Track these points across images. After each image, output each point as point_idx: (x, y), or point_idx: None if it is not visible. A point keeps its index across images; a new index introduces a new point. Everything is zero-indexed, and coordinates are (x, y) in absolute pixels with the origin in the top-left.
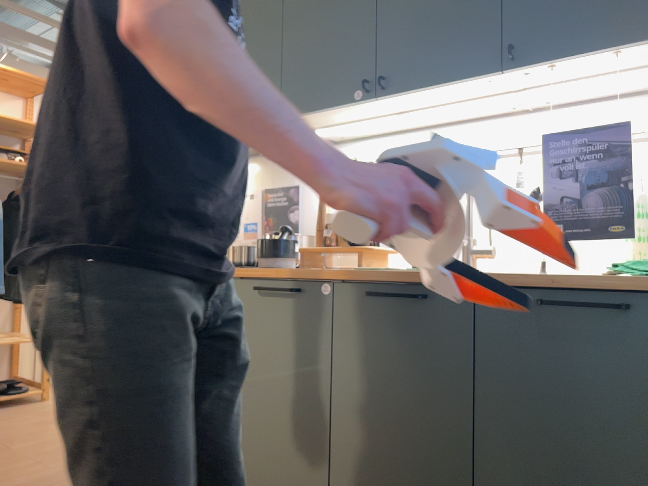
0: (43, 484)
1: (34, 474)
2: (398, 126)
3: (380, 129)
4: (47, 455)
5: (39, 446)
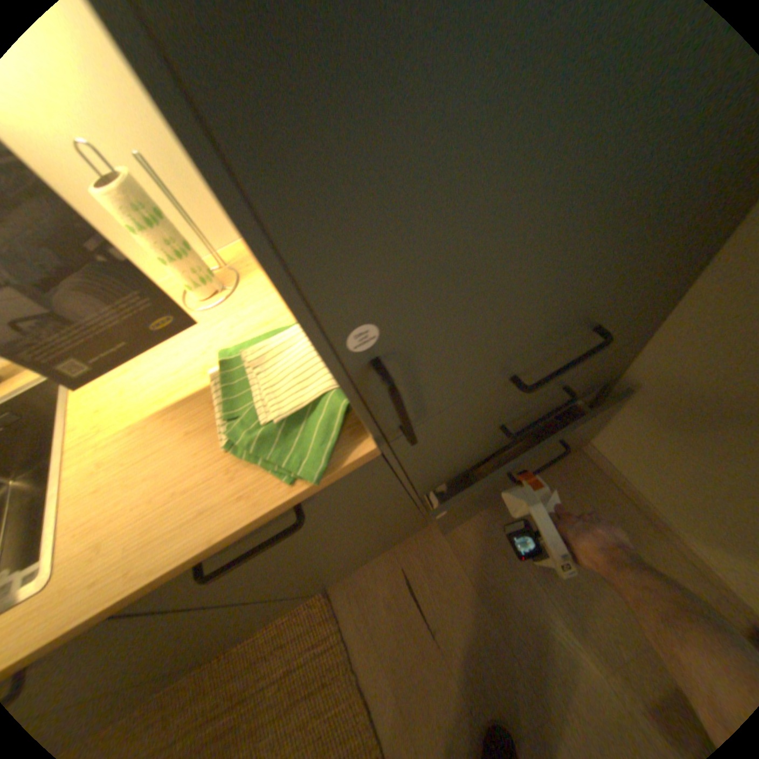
0: None
1: None
2: None
3: None
4: None
5: None
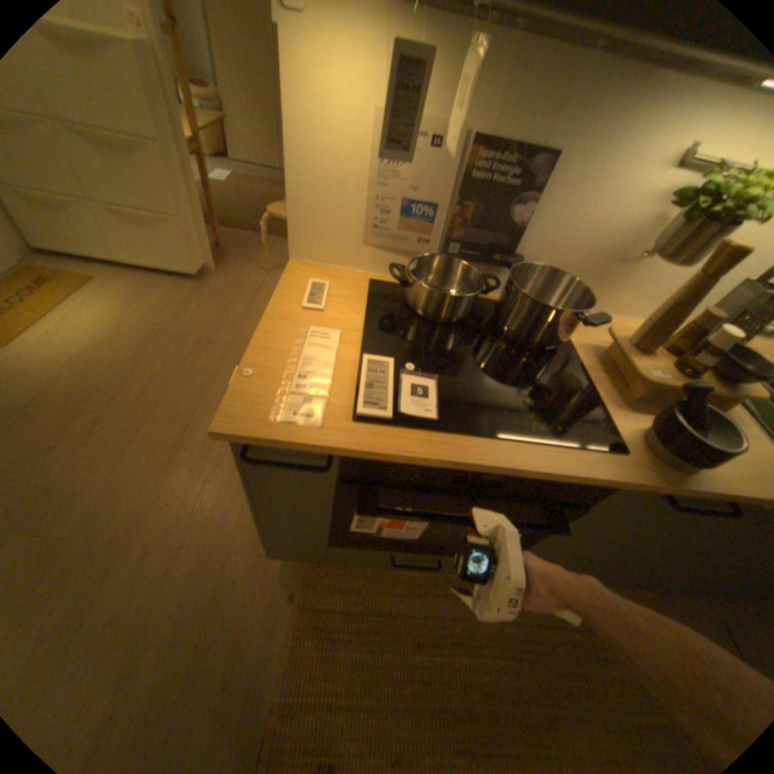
0: (206, 578)
1: (168, 565)
2: None
3: None
4: (137, 522)
5: (101, 510)
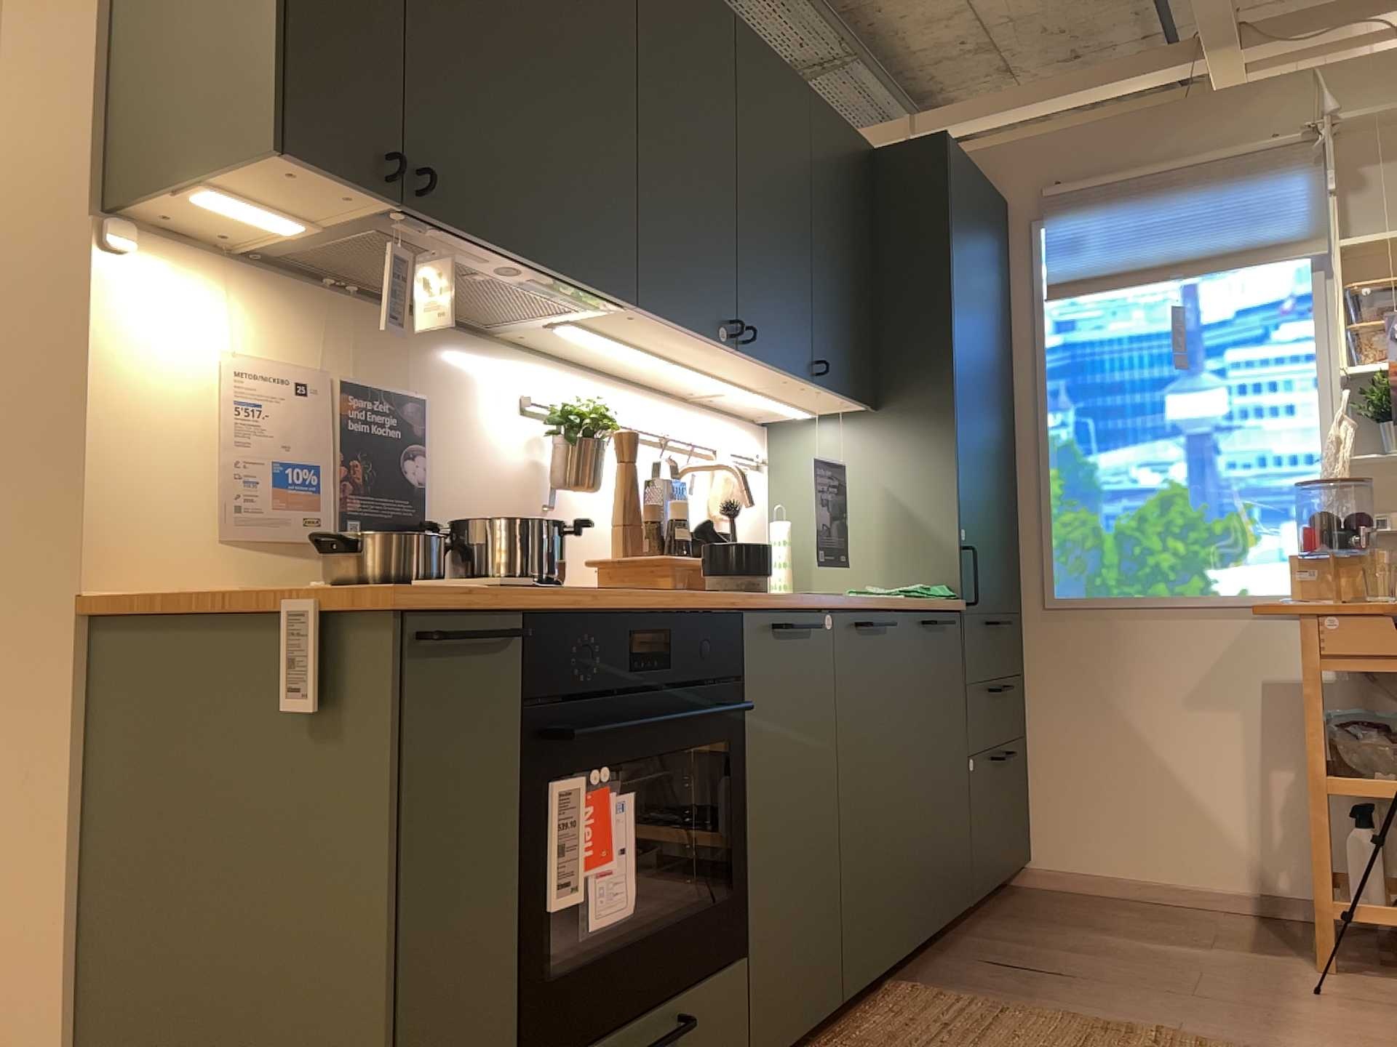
0: None
1: None
2: (601, 358)
3: (576, 350)
4: None
5: None
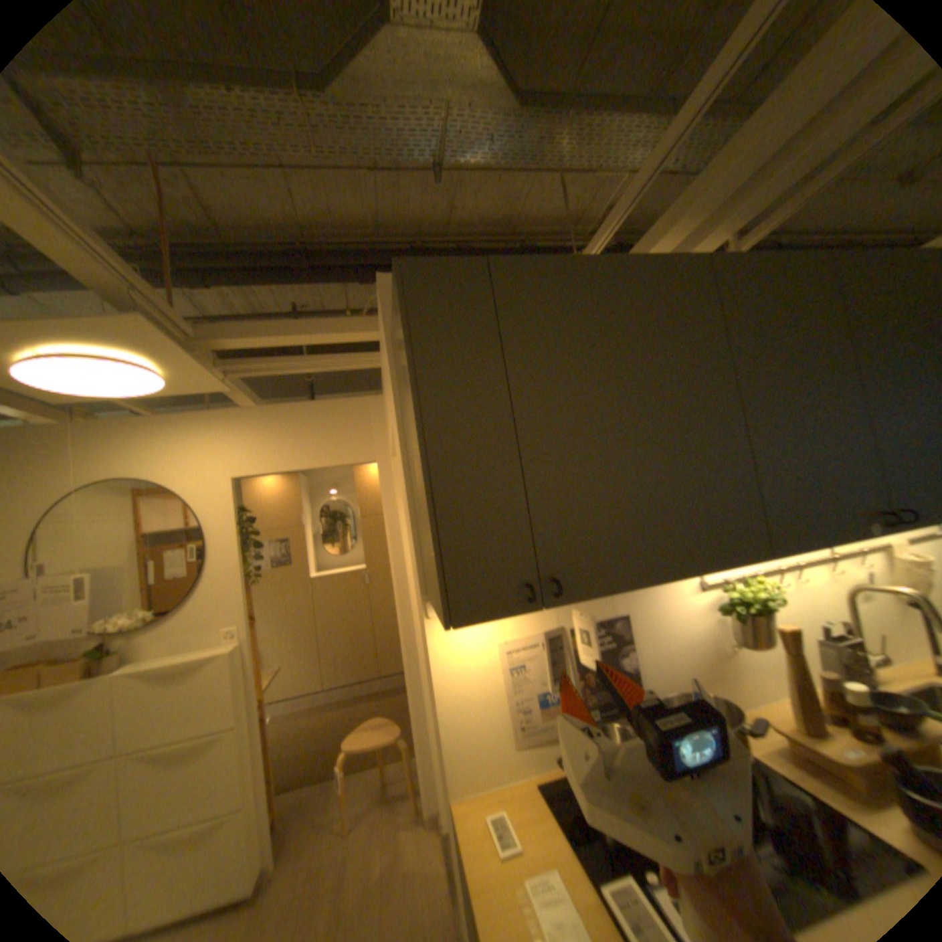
0: None
1: None
2: None
3: None
4: None
5: None
